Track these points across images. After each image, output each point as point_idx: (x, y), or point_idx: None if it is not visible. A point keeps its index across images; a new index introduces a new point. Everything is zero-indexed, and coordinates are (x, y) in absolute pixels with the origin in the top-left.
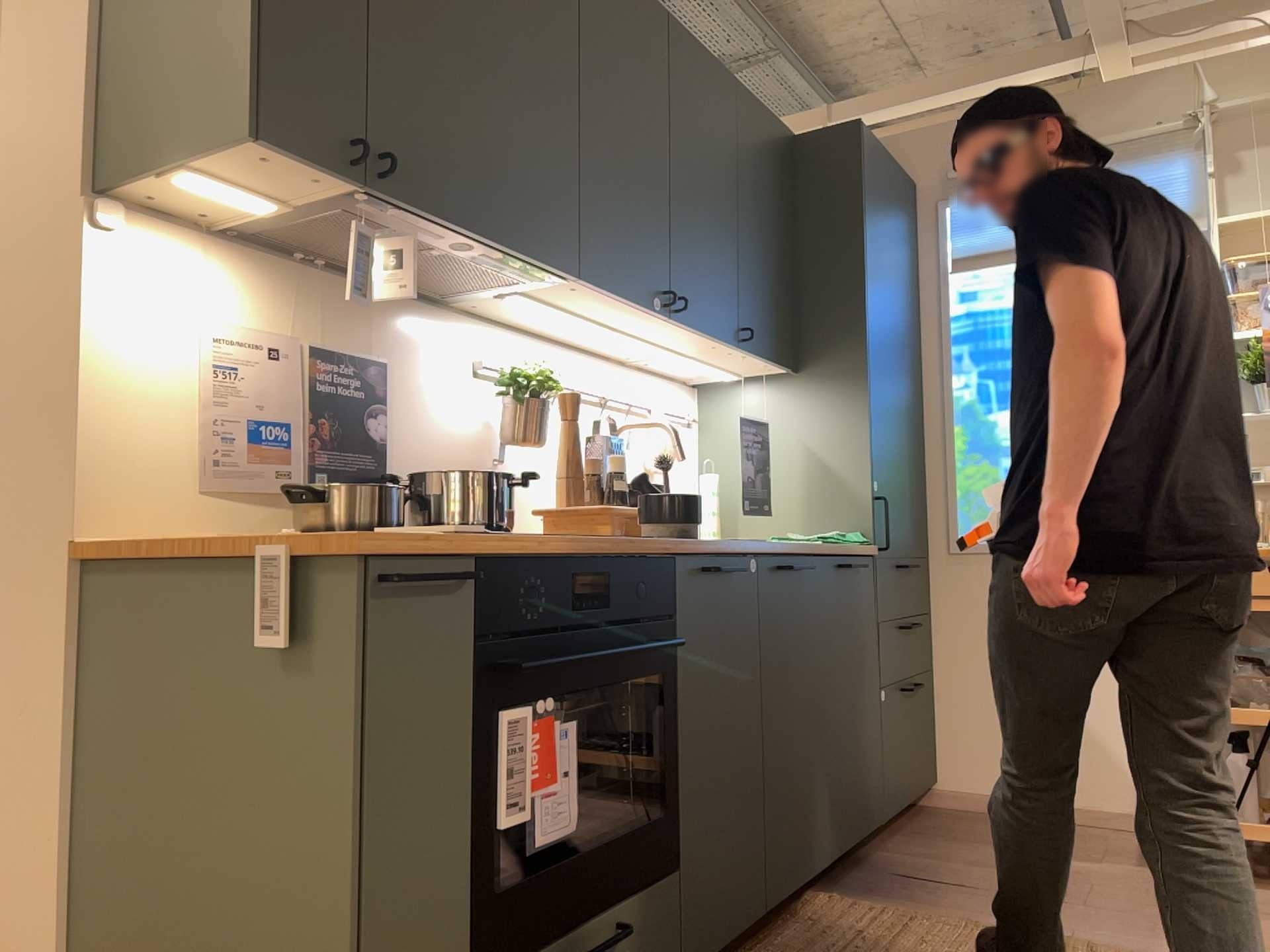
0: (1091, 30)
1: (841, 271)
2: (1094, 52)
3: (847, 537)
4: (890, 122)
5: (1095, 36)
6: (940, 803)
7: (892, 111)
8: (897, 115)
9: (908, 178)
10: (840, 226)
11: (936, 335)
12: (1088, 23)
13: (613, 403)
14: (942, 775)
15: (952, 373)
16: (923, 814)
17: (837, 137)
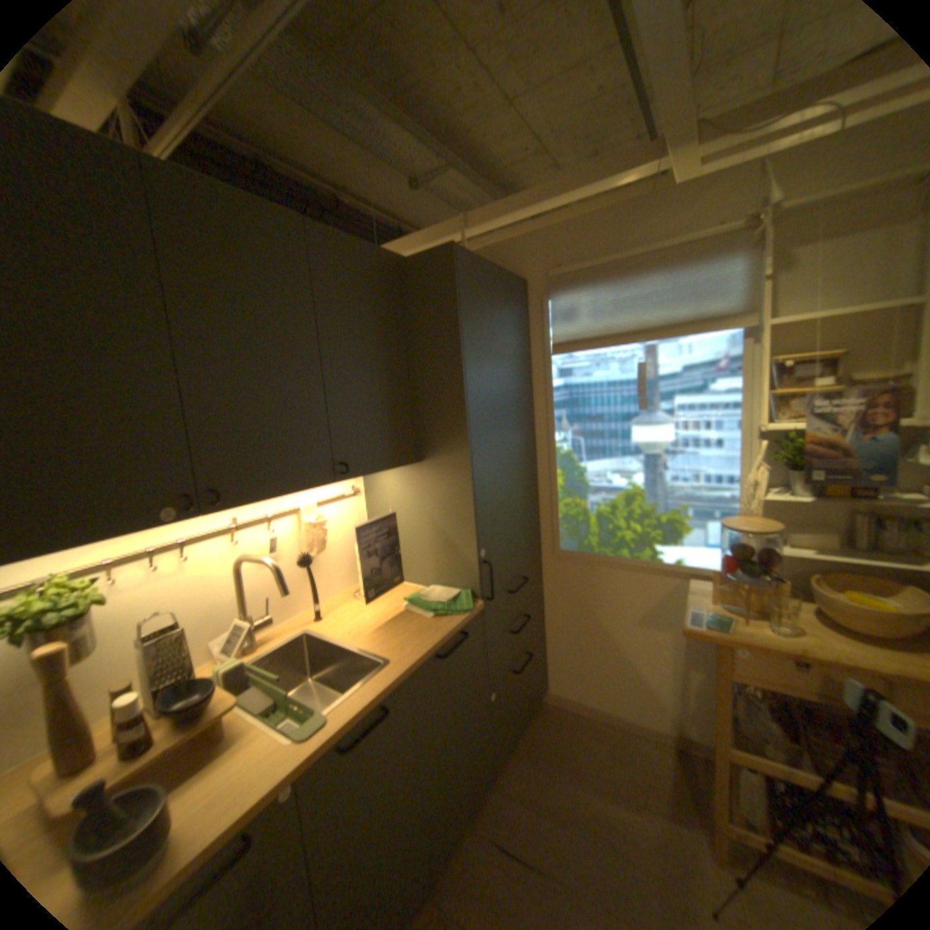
0: (669, 128)
1: (447, 382)
2: (672, 151)
3: (455, 605)
4: (512, 224)
5: (673, 135)
6: (549, 703)
7: (510, 216)
8: (515, 219)
9: (522, 275)
10: (444, 341)
11: (544, 400)
12: (666, 121)
13: (249, 523)
14: (551, 688)
15: (555, 430)
16: (536, 719)
17: (437, 258)
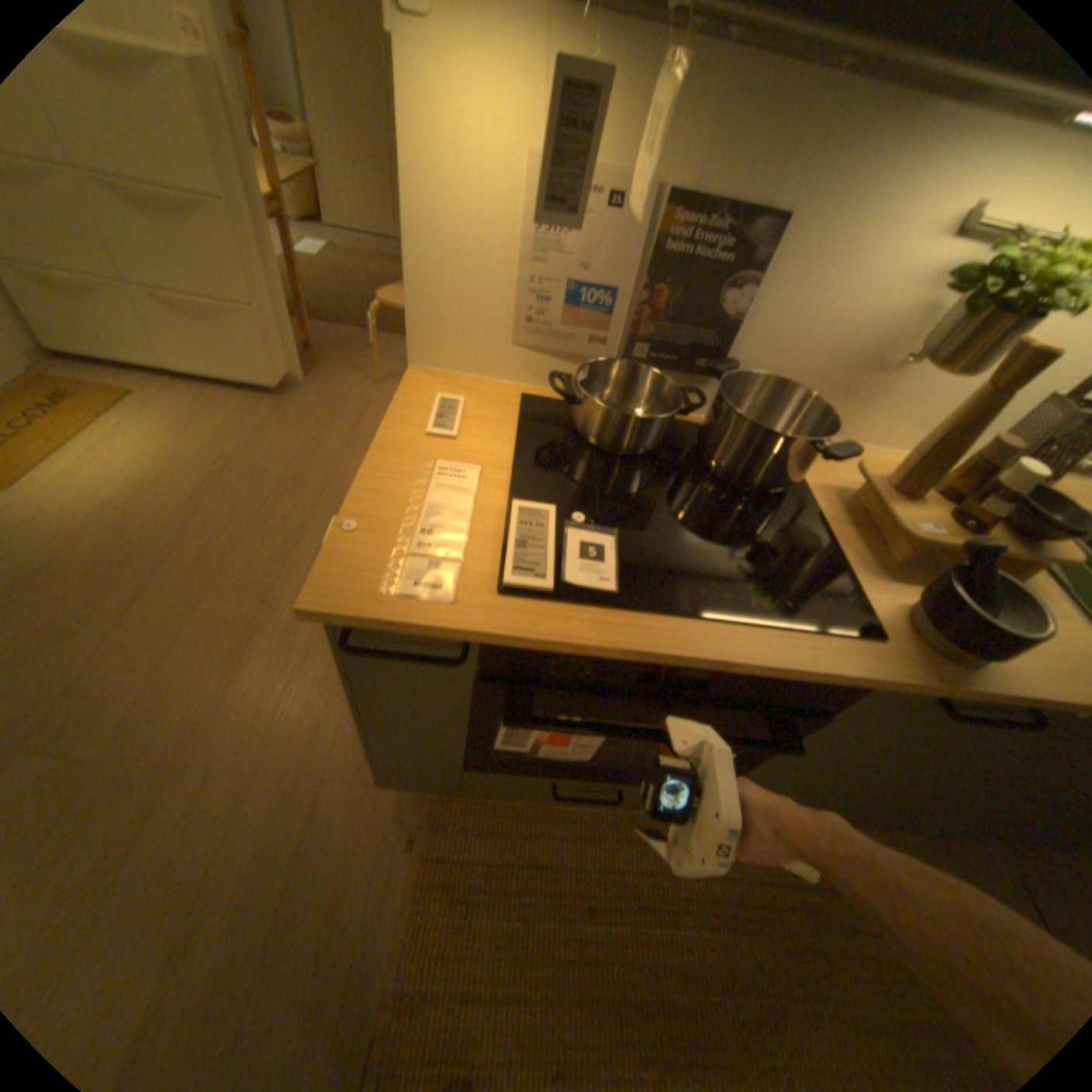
0: None
1: None
2: None
3: None
4: None
5: None
6: None
7: None
8: None
9: None
10: None
11: None
12: None
13: None
14: None
15: None
16: None
17: None
